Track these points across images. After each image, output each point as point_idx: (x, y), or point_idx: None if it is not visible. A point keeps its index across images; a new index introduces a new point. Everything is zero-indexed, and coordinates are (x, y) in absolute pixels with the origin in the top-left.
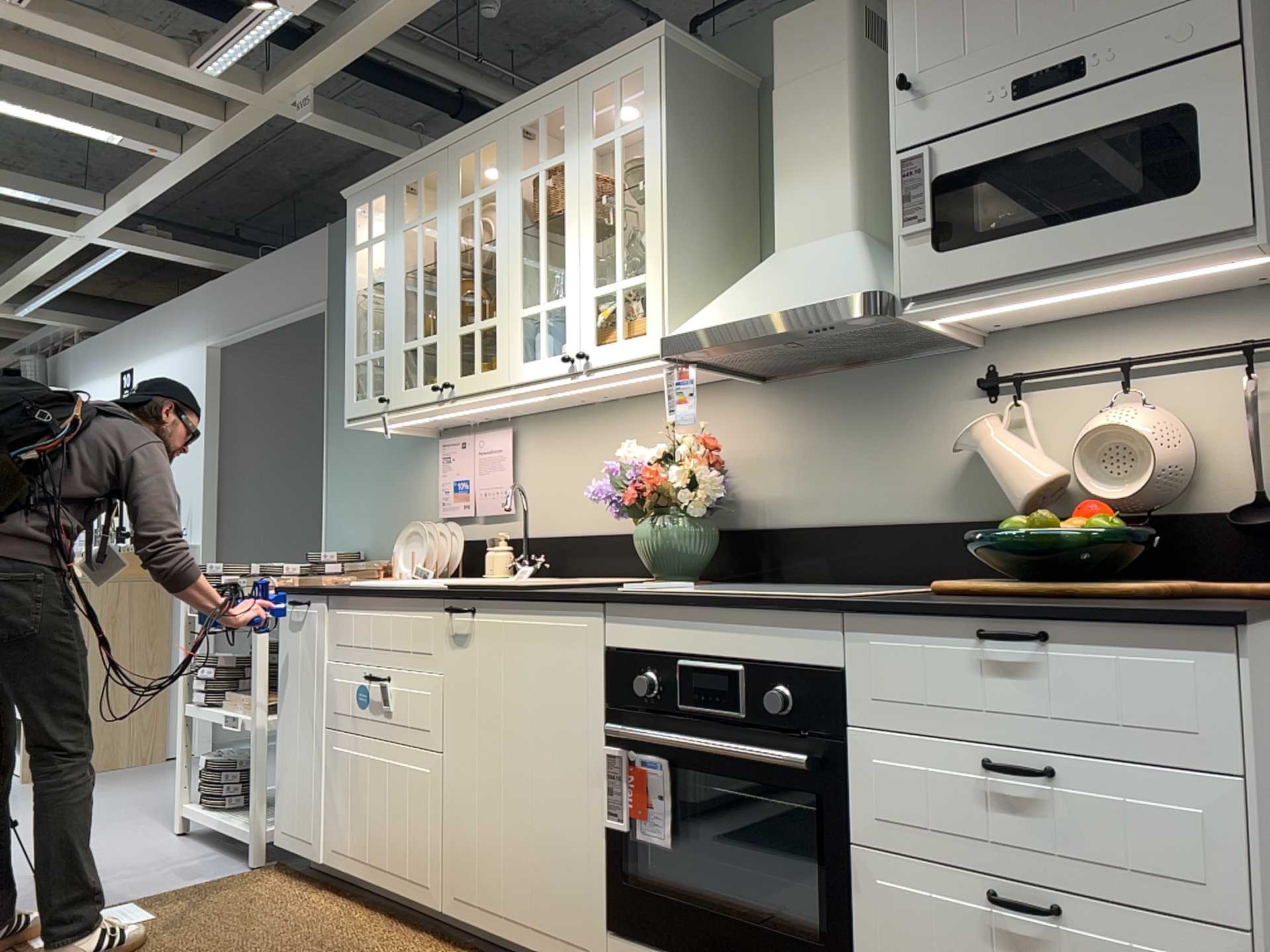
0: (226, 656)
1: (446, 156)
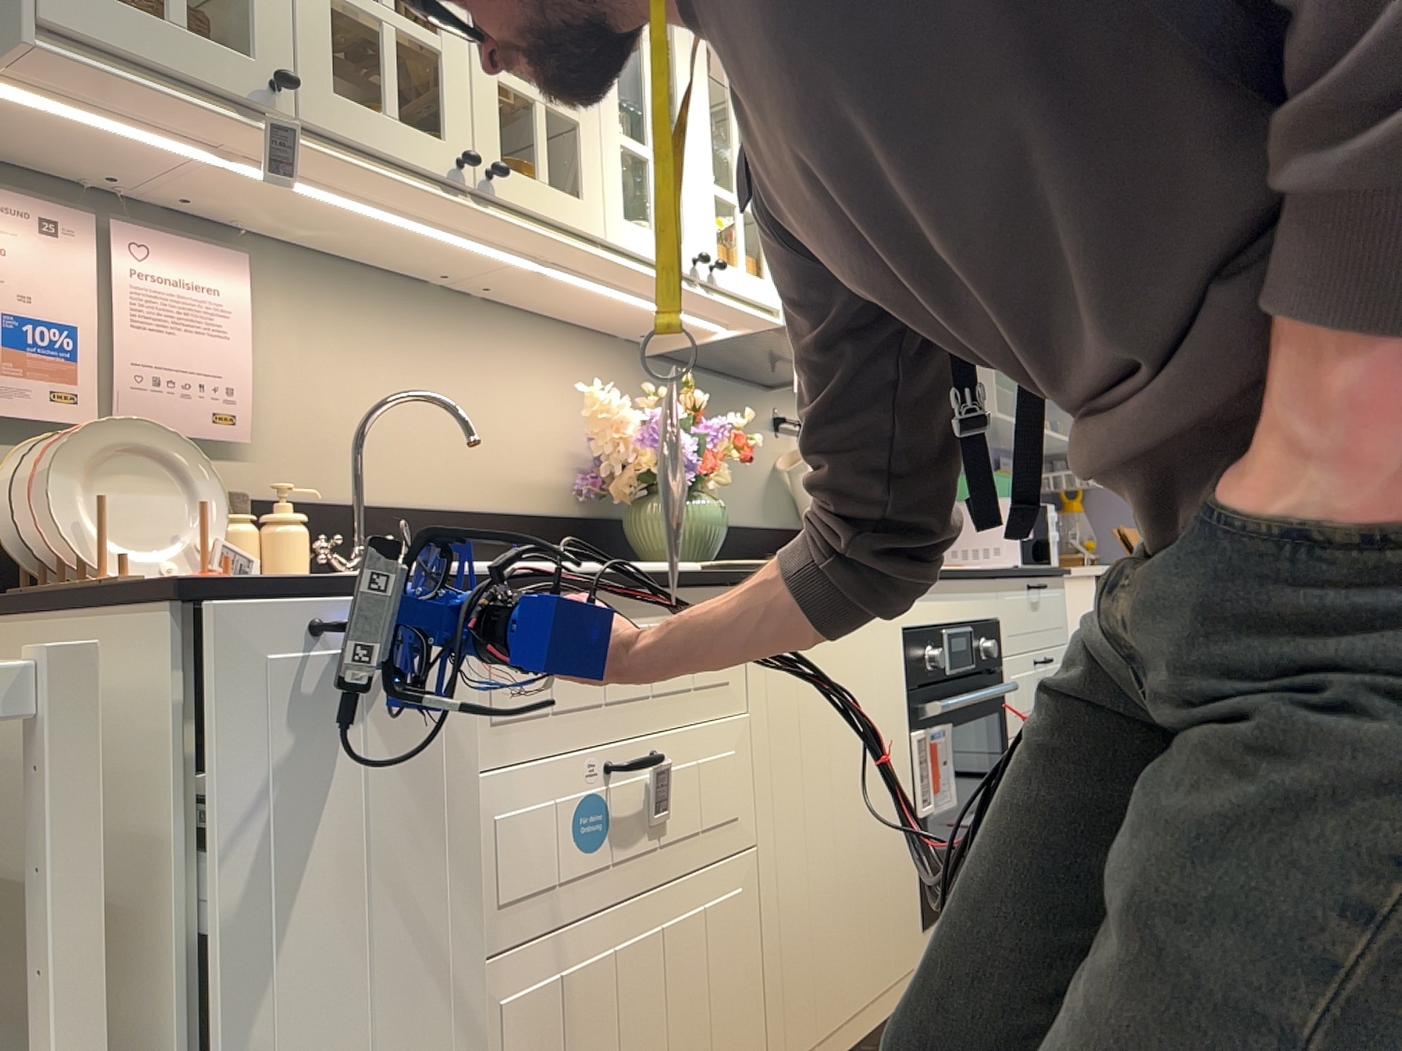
0: None
1: None
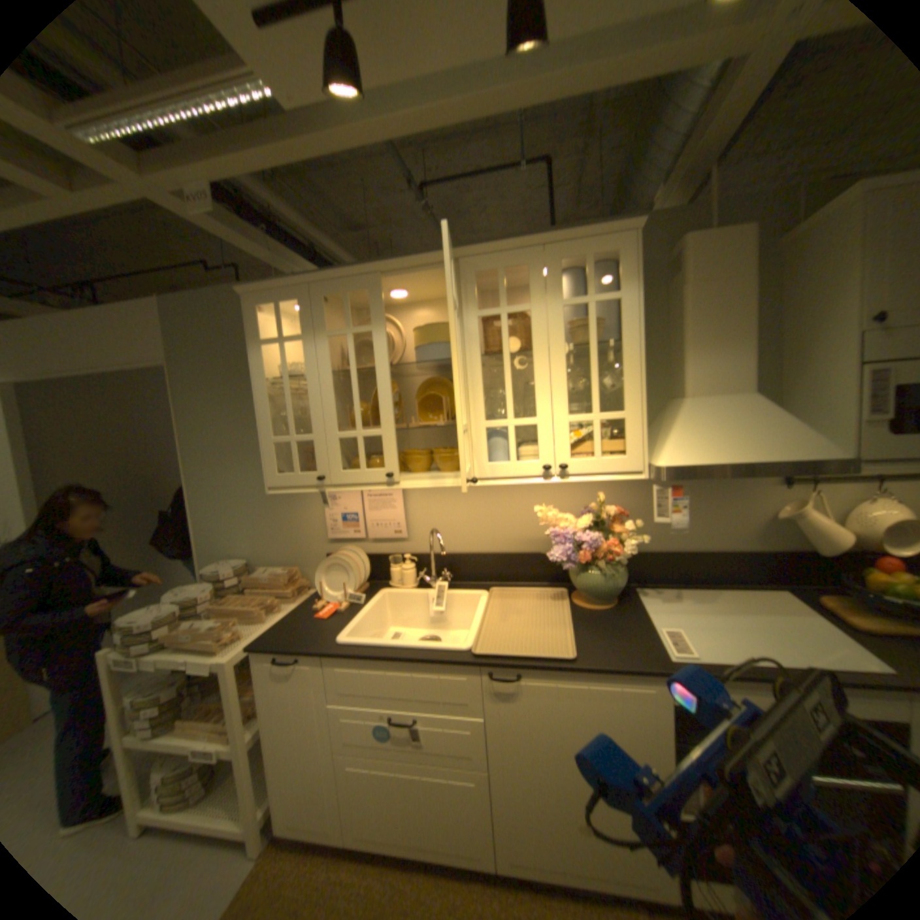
0: (161, 693)
1: (379, 280)
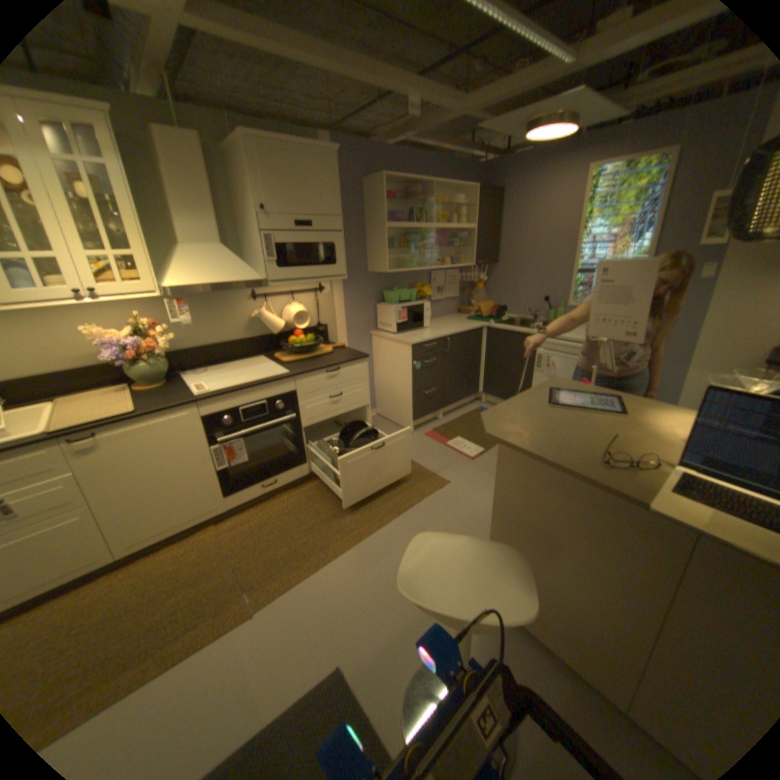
0: None
1: None
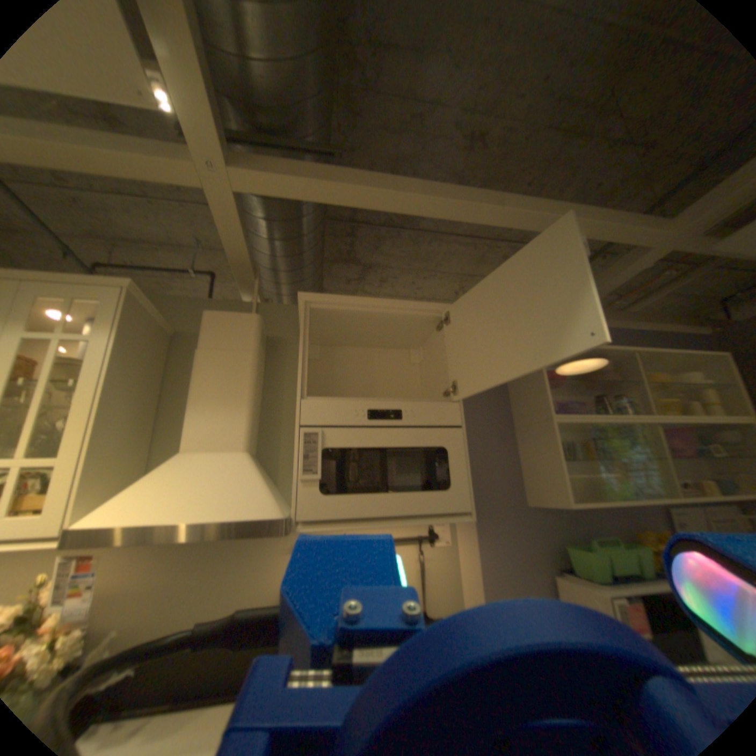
0: None
1: None
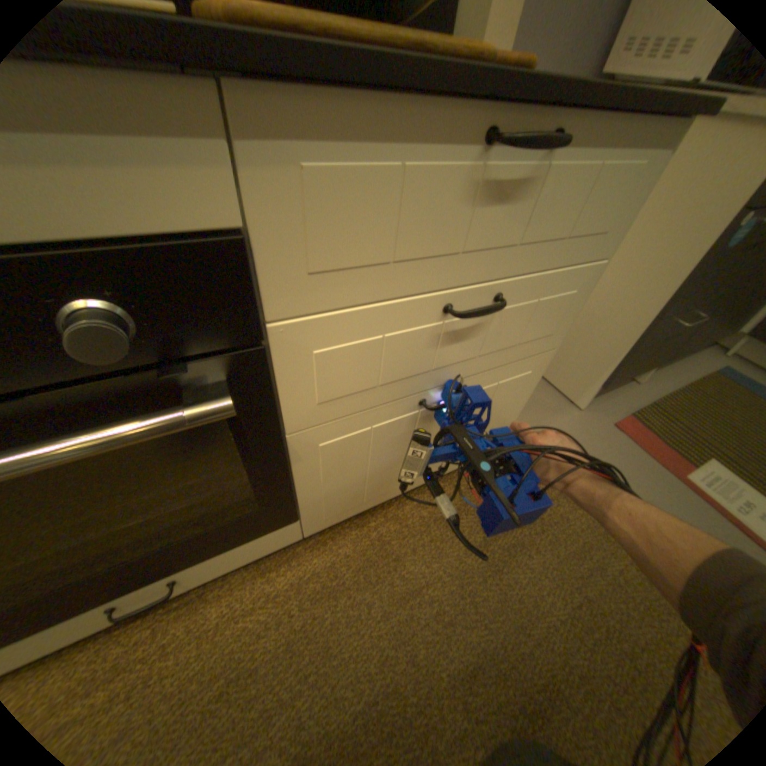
0: None
1: None
